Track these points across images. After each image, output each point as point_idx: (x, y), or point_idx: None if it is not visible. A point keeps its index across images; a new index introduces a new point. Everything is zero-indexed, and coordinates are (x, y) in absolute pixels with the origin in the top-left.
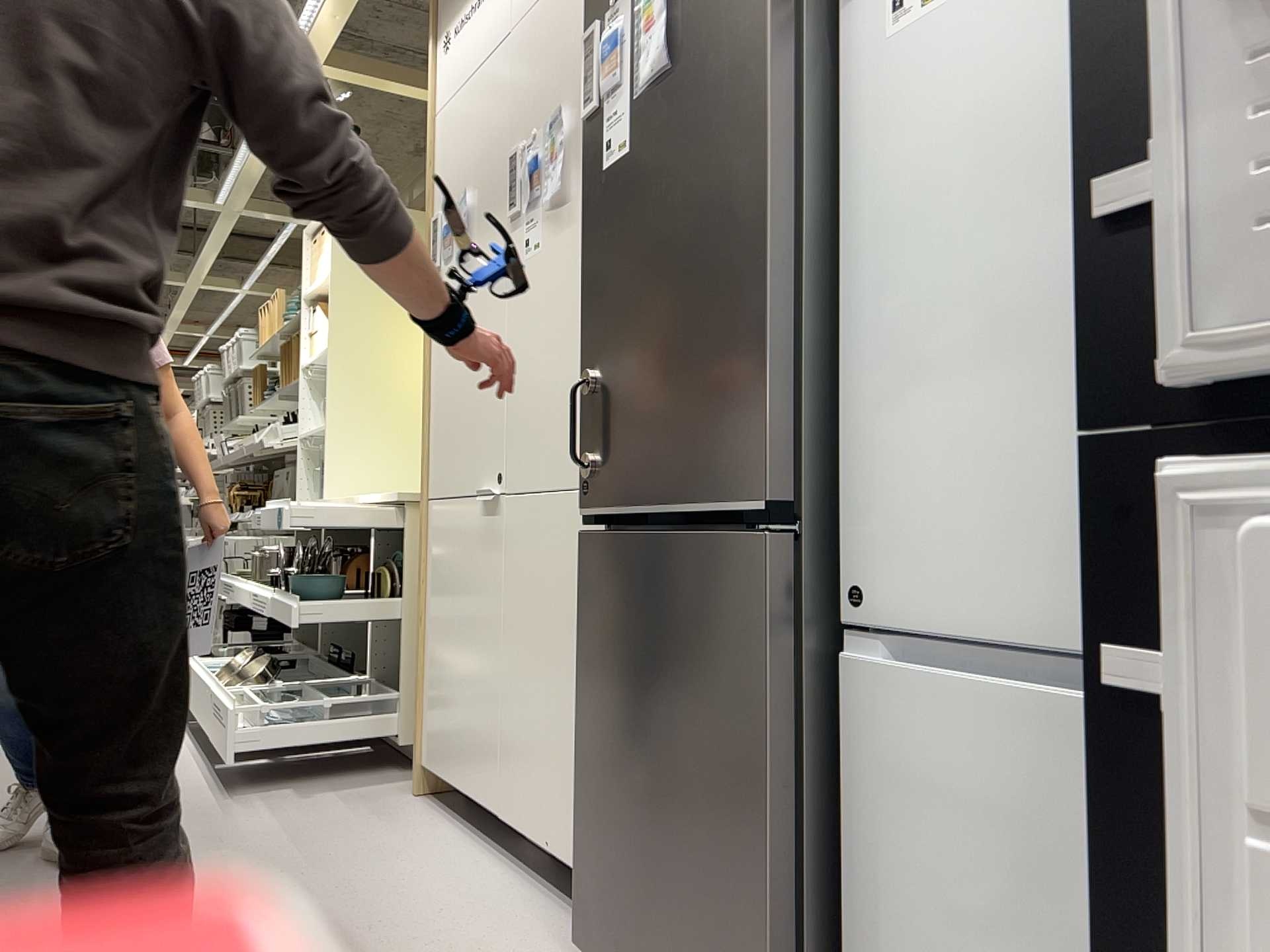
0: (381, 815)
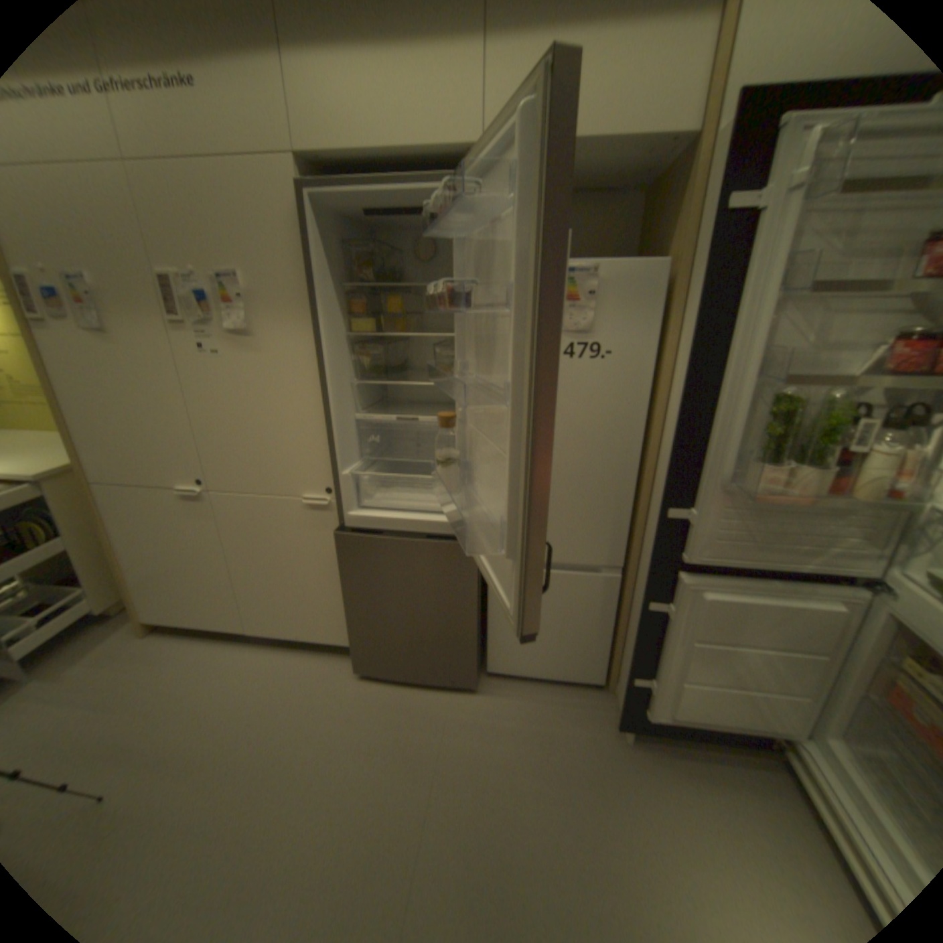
0: (140, 661)
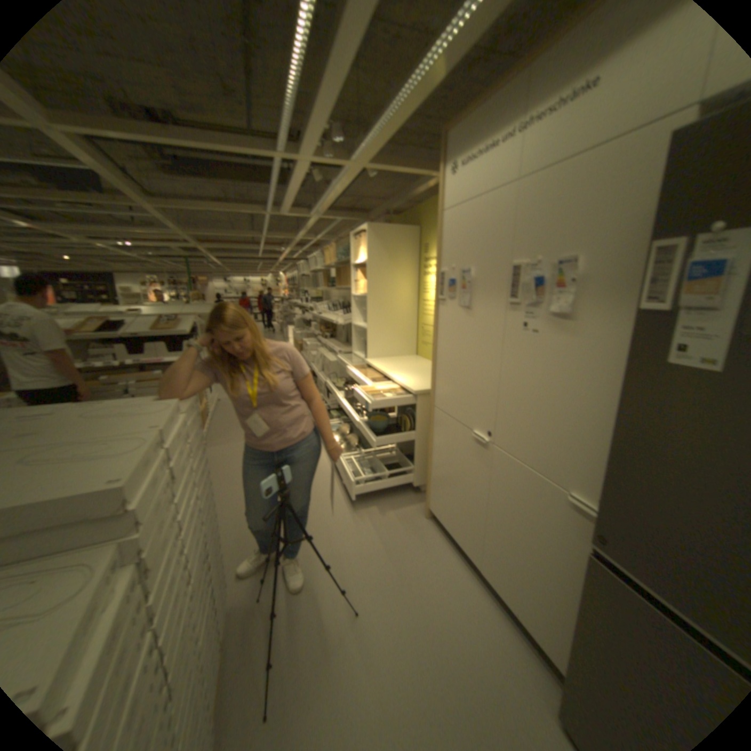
0: (417, 535)
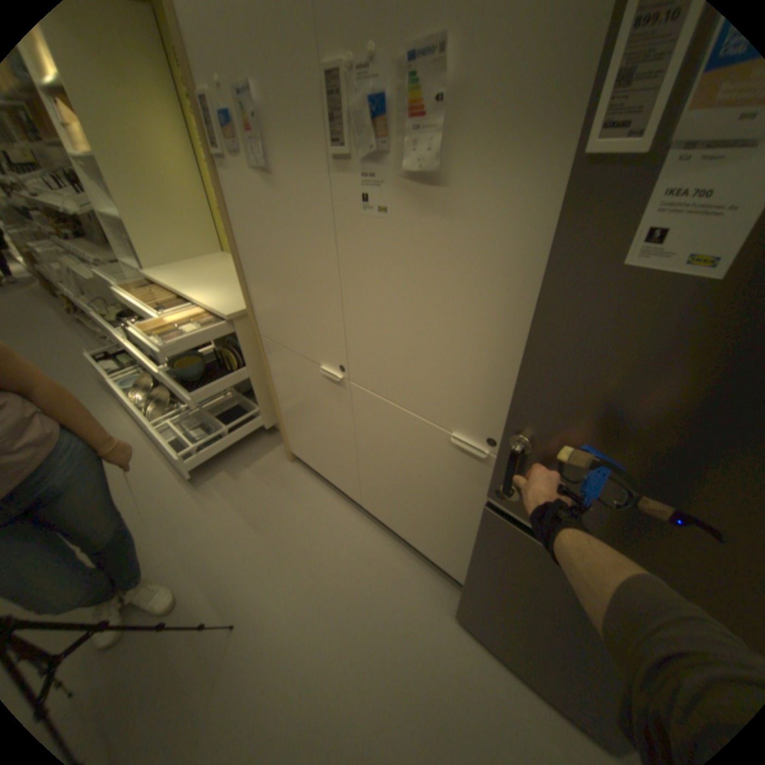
0: (285, 487)
